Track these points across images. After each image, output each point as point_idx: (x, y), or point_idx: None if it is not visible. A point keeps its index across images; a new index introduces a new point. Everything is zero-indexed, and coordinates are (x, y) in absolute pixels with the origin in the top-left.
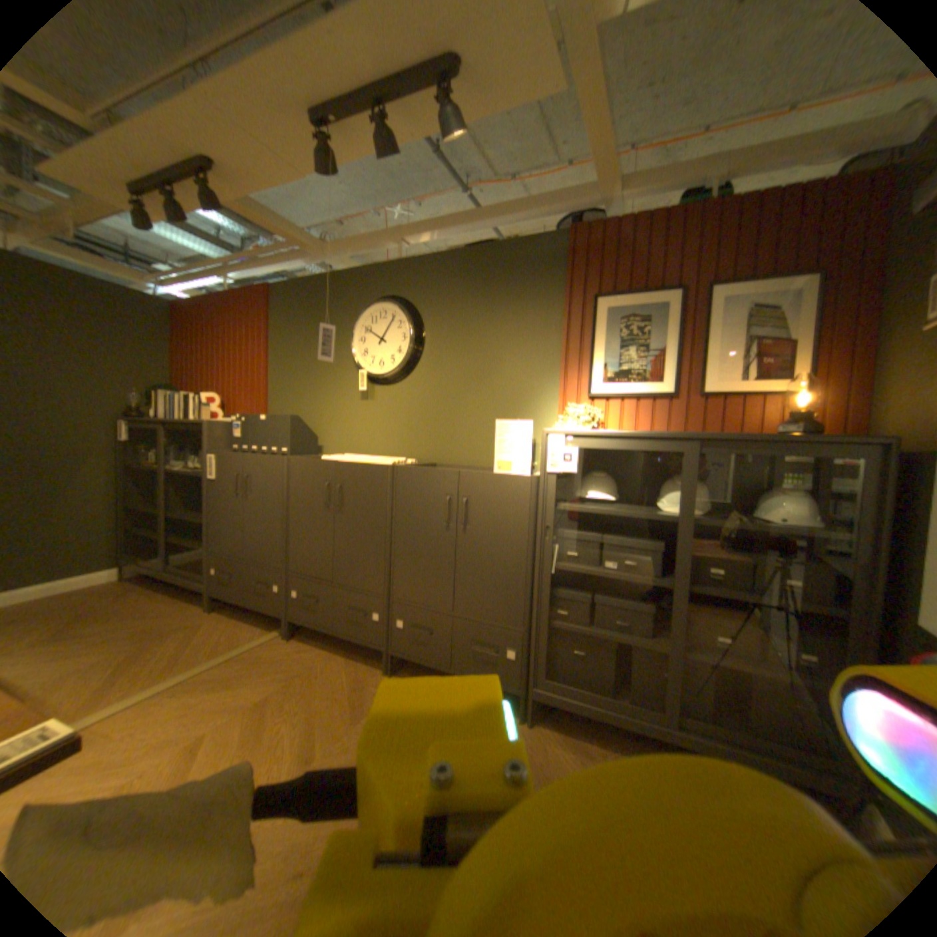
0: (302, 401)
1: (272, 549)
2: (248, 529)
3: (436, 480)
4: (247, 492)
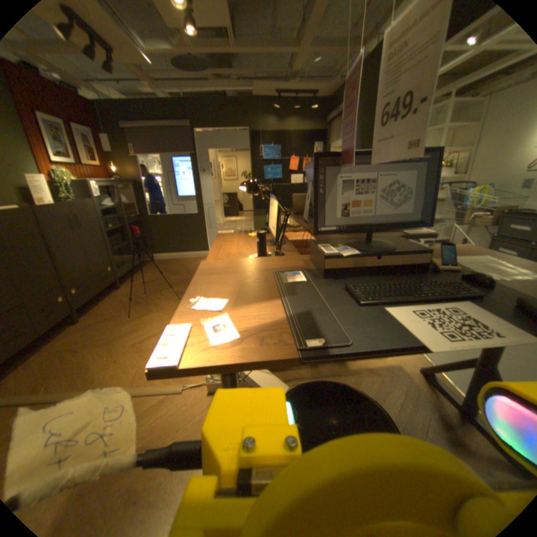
0: None
1: None
2: None
3: (60, 208)
4: None
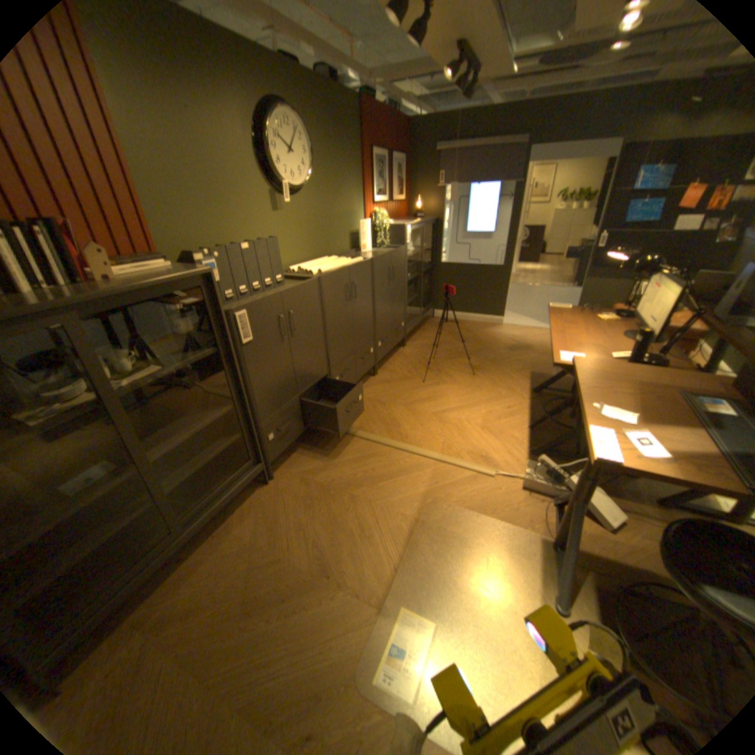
0: (207, 220)
1: (319, 364)
2: (297, 366)
3: (385, 262)
4: (292, 331)
